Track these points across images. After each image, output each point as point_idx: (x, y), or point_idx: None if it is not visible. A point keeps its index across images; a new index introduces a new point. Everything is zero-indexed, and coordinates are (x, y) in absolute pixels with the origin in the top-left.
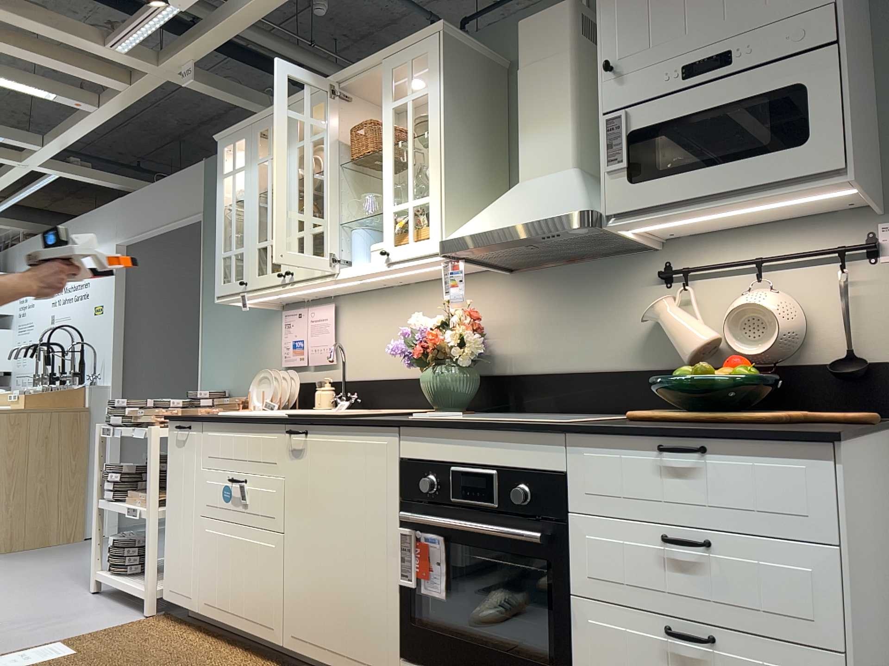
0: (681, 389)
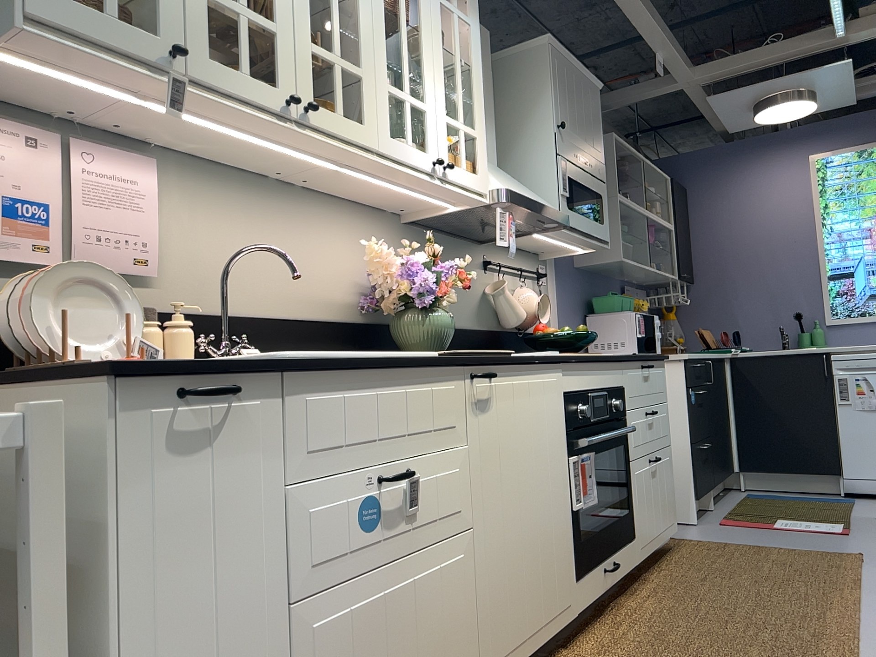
0: (567, 340)
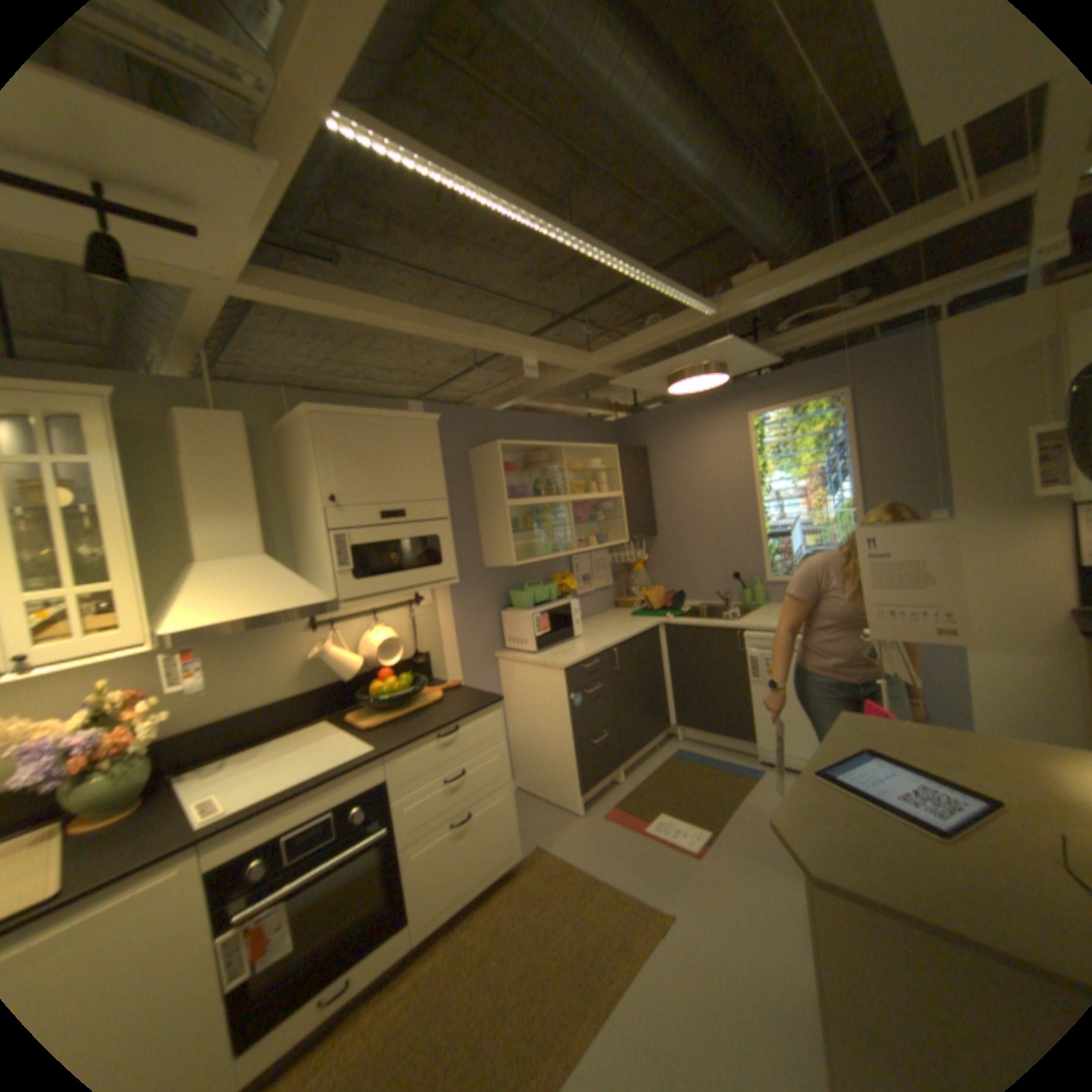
0: (383, 700)
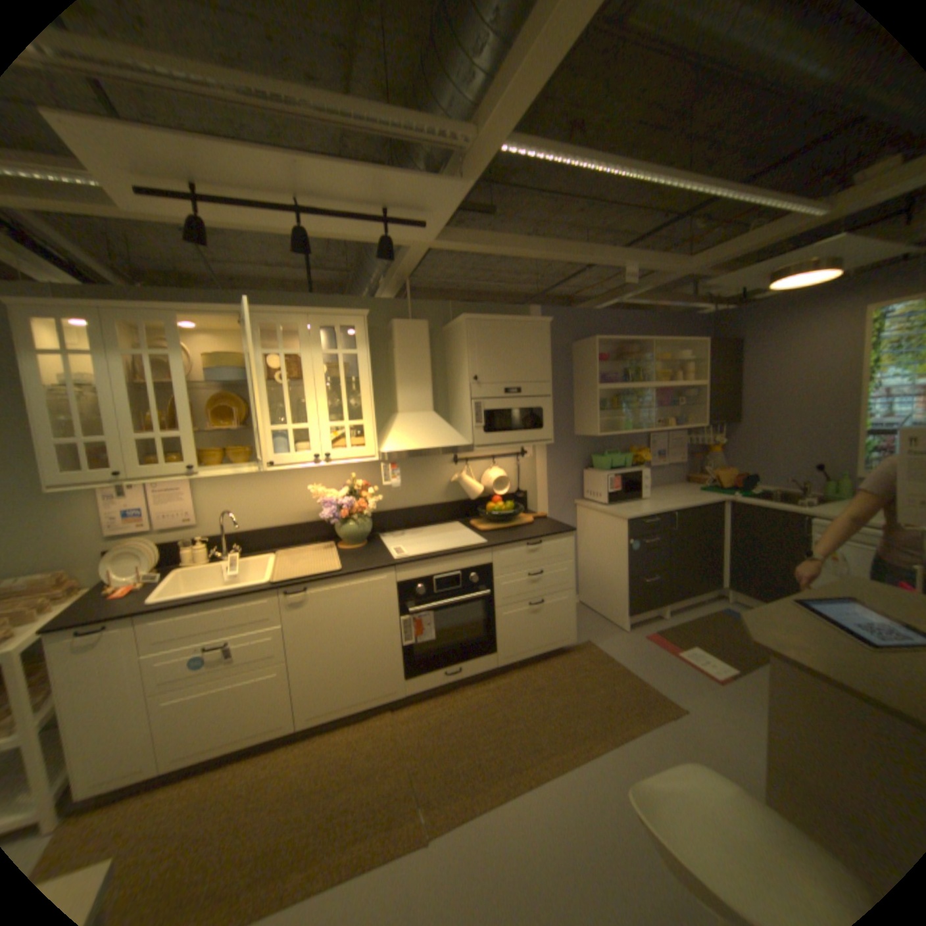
0: (494, 515)
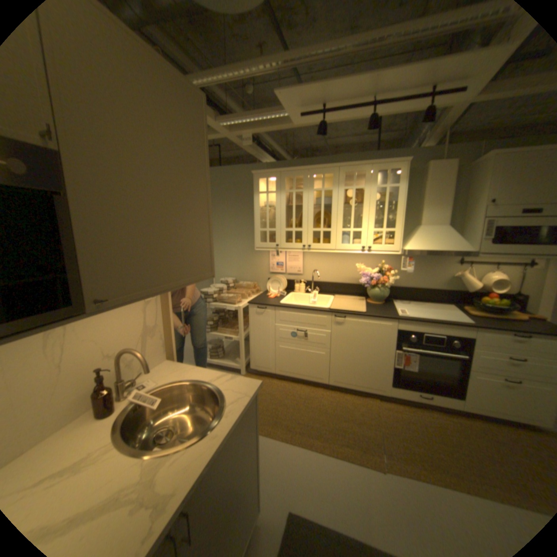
0: (488, 307)
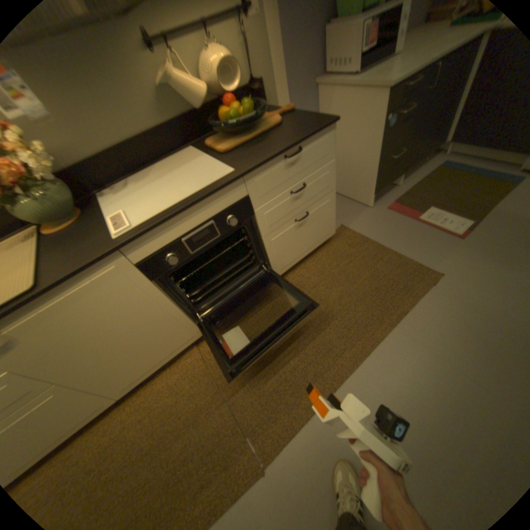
0: (232, 125)
